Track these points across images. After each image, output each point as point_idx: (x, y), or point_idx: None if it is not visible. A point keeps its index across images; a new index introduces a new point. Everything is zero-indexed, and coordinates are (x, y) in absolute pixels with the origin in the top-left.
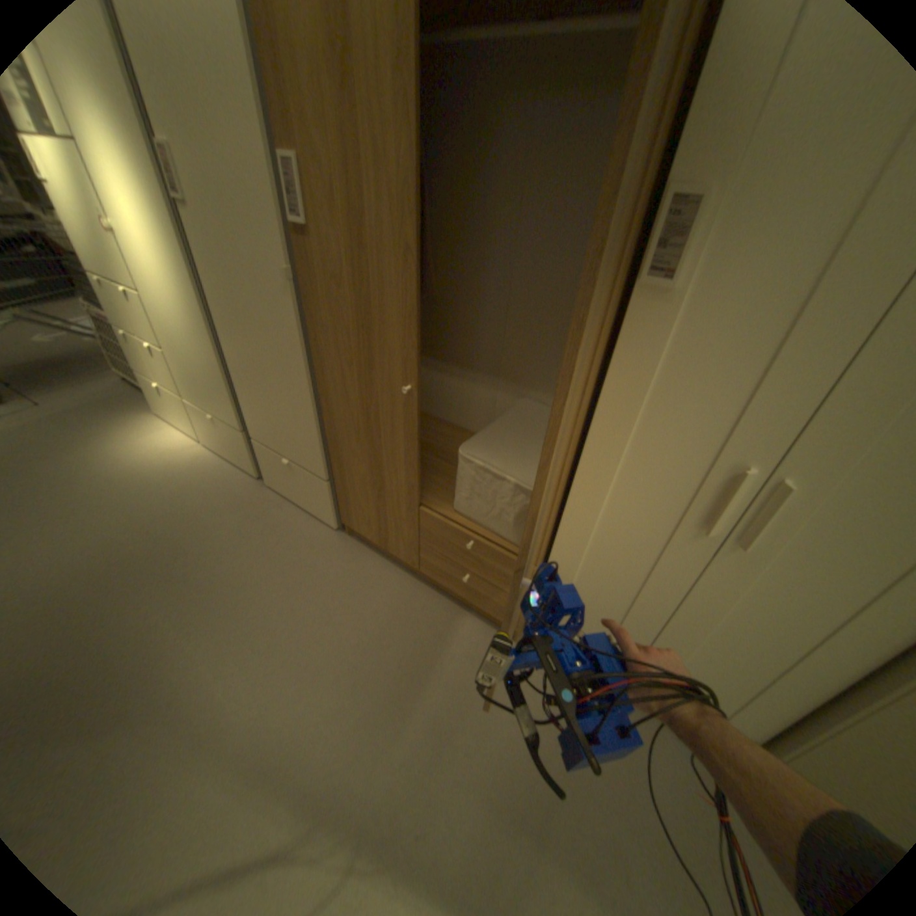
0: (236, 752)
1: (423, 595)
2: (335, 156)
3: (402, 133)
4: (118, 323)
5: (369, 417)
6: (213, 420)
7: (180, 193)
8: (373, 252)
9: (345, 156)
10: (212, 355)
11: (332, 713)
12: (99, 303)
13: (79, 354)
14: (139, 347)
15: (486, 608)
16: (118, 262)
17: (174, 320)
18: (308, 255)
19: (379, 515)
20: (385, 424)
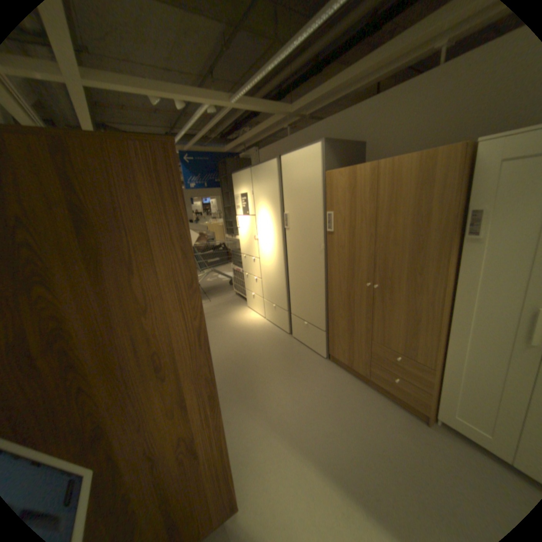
0: (288, 436)
1: (372, 395)
2: (347, 212)
3: (371, 204)
4: (245, 271)
5: (350, 299)
6: (275, 307)
7: (286, 227)
8: (358, 237)
9: (350, 212)
10: (283, 279)
11: (329, 433)
12: (238, 265)
13: (222, 285)
14: (251, 279)
15: (410, 403)
16: (255, 250)
17: (270, 268)
18: (332, 241)
19: (349, 348)
20: (357, 301)
